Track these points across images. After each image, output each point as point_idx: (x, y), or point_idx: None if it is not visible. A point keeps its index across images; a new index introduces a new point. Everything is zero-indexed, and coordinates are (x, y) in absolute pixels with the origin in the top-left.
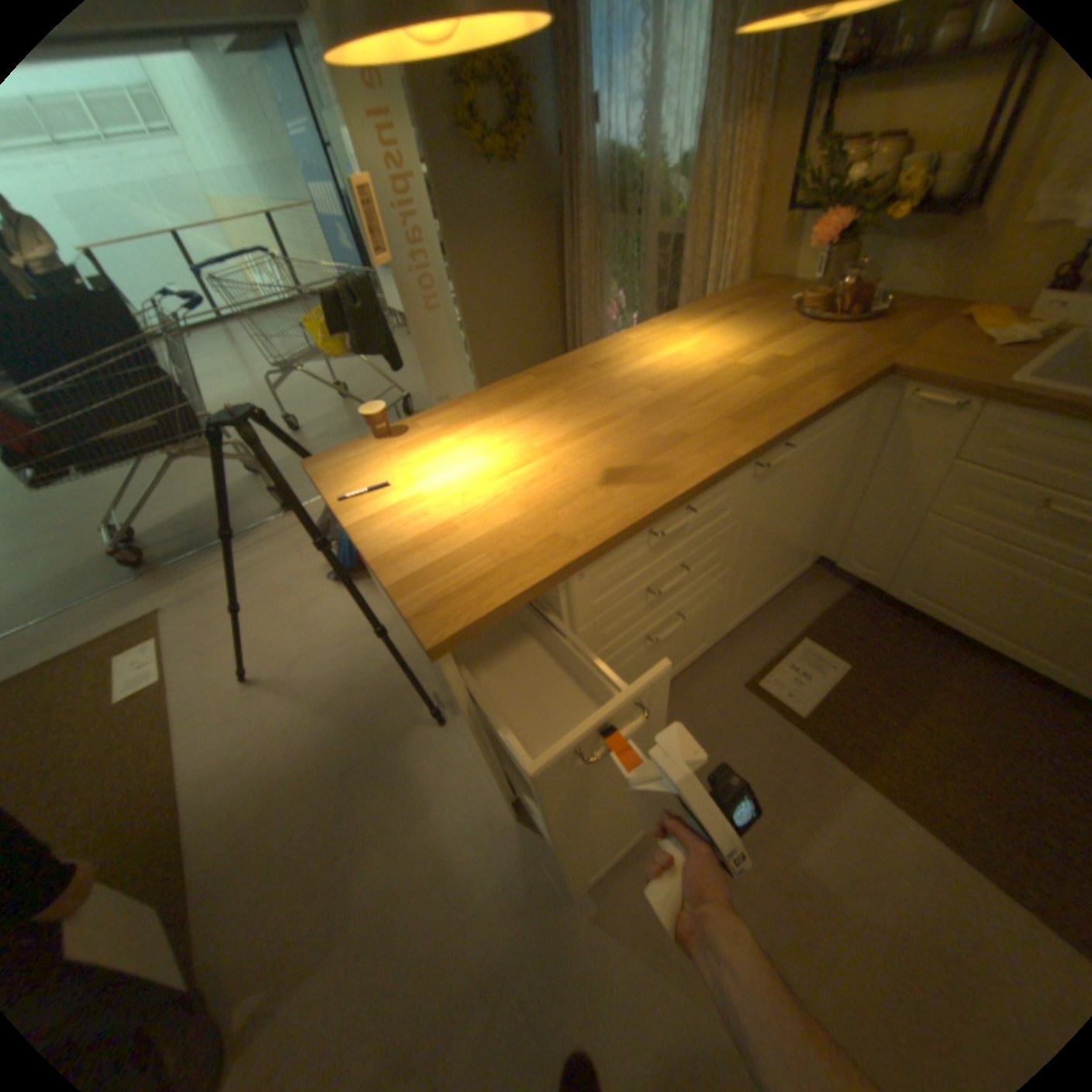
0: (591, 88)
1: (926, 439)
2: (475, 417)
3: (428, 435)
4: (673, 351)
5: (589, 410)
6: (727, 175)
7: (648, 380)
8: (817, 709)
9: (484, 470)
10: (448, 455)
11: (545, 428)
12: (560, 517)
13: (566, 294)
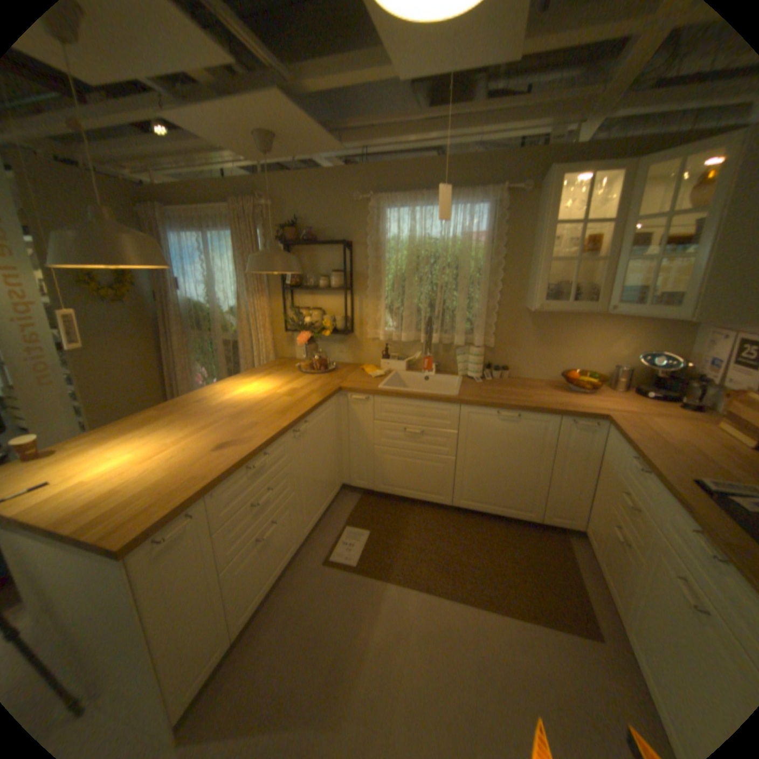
0: (173, 276)
1: (361, 415)
2: (116, 437)
3: (78, 452)
4: (242, 391)
5: (200, 422)
6: (254, 318)
7: (231, 405)
8: (359, 559)
9: (133, 460)
10: (100, 459)
11: (172, 434)
12: (194, 470)
13: (165, 372)
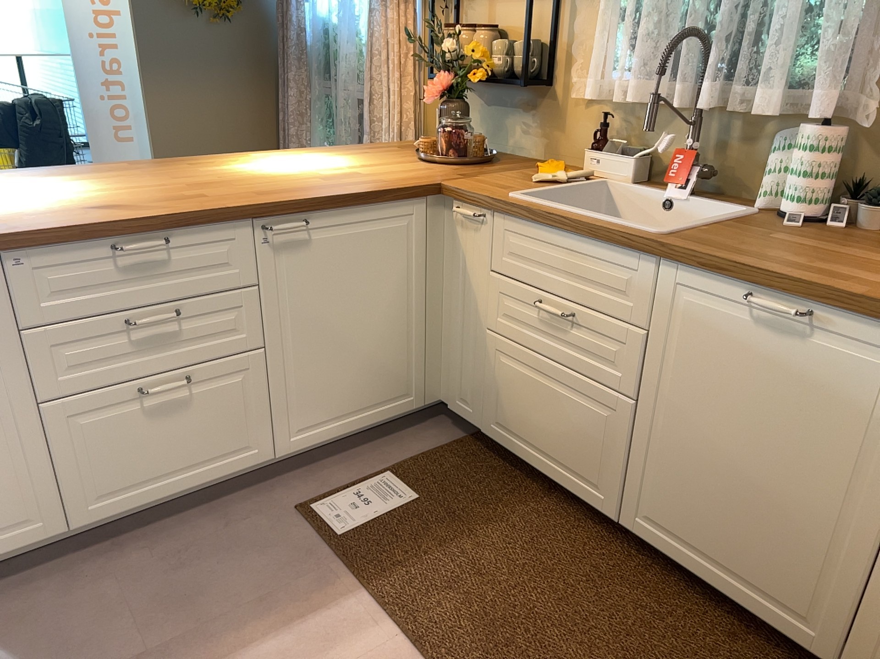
0: None
1: (472, 254)
2: (40, 177)
3: None
4: (277, 163)
5: (149, 181)
6: (392, 51)
7: (227, 174)
8: (358, 528)
9: (1, 198)
10: None
11: (93, 186)
12: (26, 219)
13: None
